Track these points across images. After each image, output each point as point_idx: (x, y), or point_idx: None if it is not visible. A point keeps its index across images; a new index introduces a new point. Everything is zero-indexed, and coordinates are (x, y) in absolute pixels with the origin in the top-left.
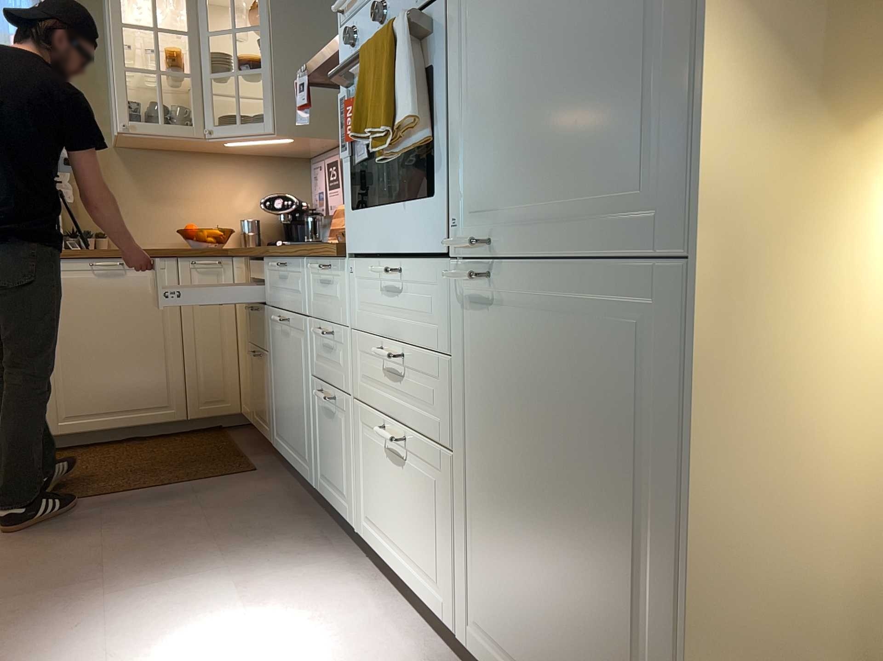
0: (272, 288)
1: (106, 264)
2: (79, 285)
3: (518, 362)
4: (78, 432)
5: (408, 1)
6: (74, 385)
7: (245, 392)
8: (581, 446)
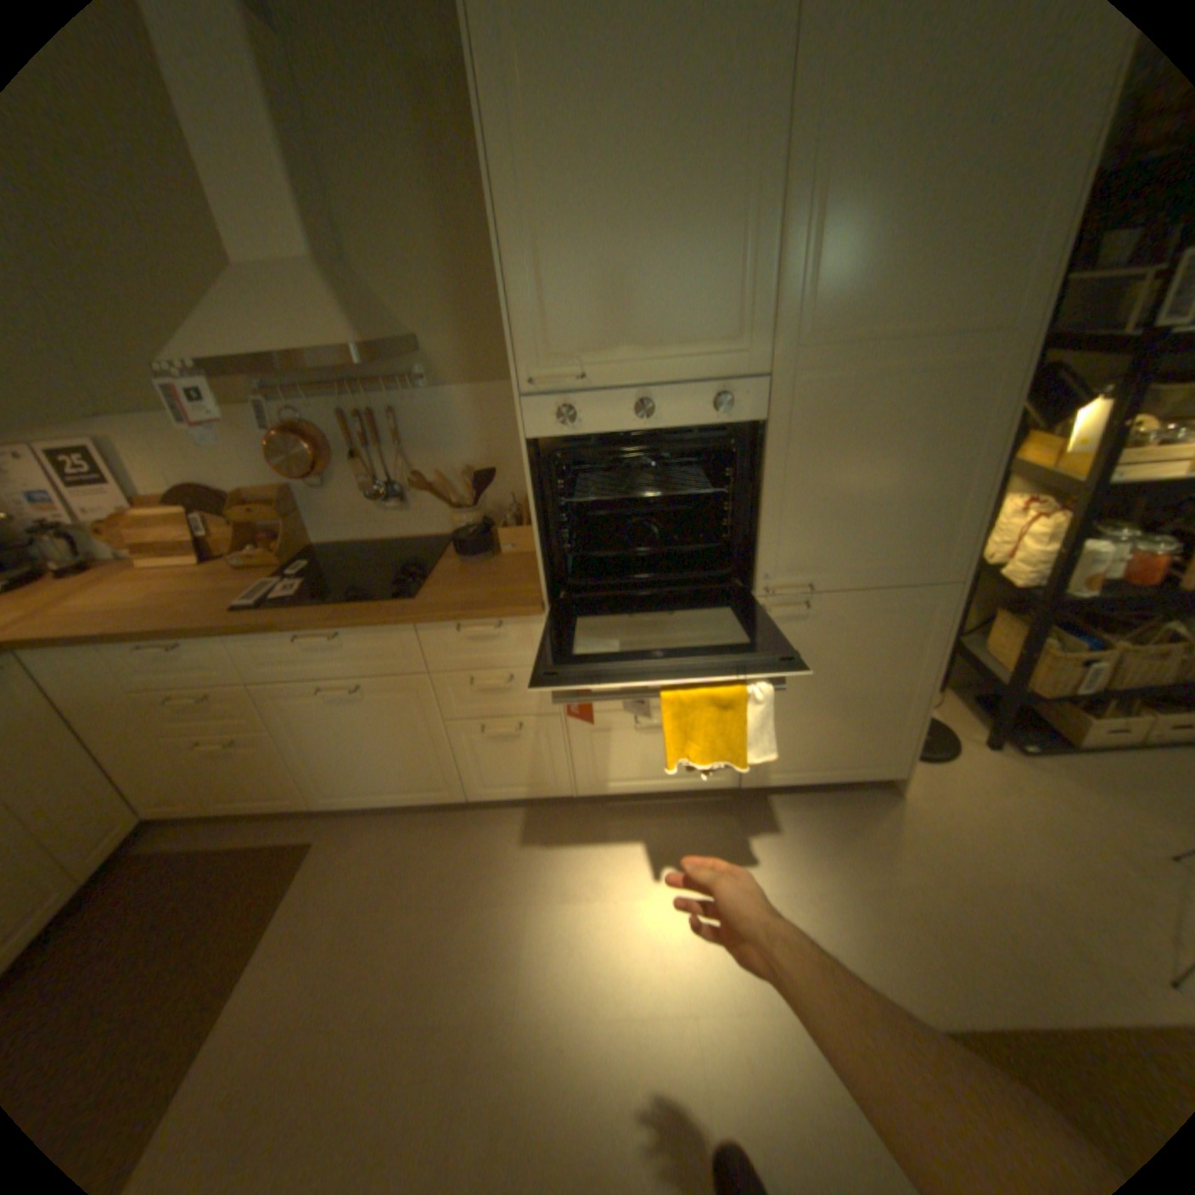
0: (273, 664)
1: None
2: None
3: (821, 641)
4: None
5: (692, 411)
6: None
7: (156, 795)
8: (870, 664)
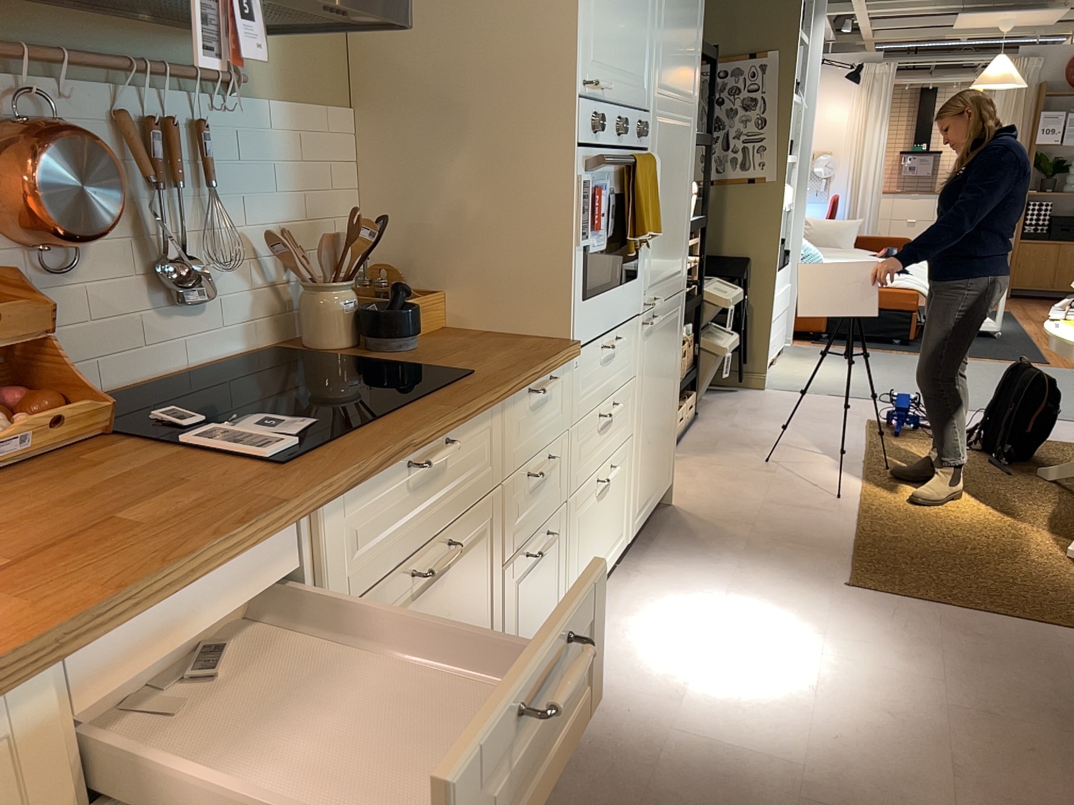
0: (368, 546)
1: None
2: None
3: (657, 352)
4: None
5: (633, 135)
6: None
7: None
8: (667, 370)
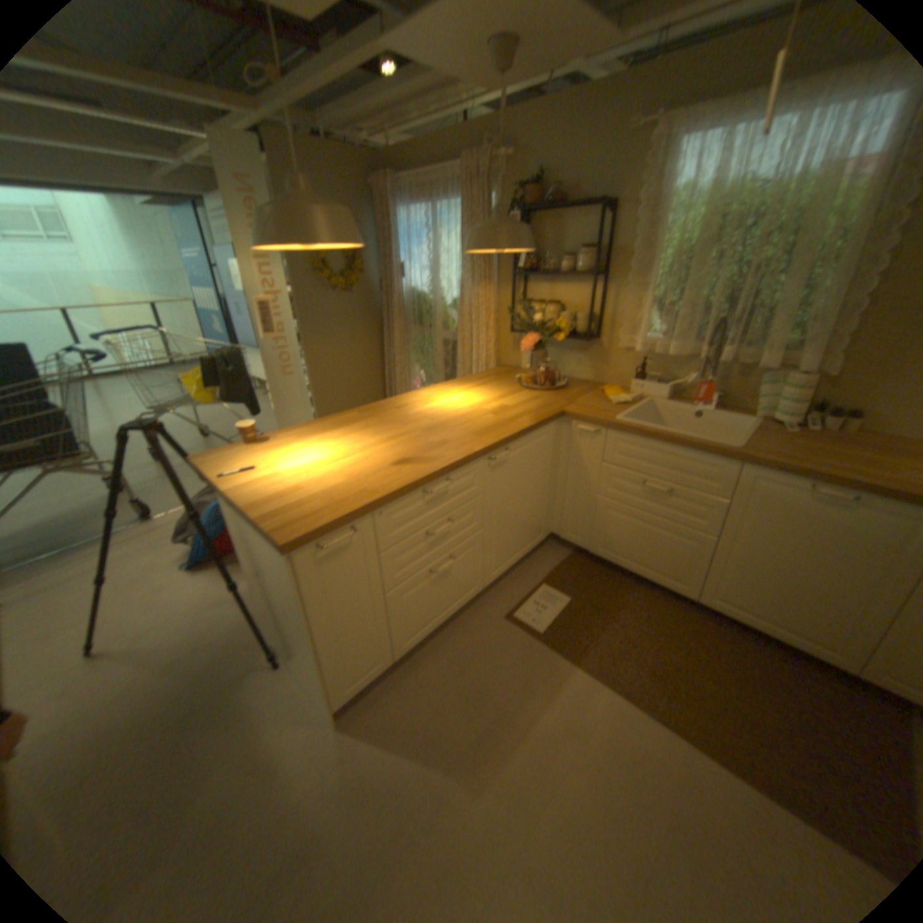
0: None
1: (835, 495)
2: (788, 501)
3: None
4: (728, 616)
5: None
6: (741, 581)
7: None
8: None
